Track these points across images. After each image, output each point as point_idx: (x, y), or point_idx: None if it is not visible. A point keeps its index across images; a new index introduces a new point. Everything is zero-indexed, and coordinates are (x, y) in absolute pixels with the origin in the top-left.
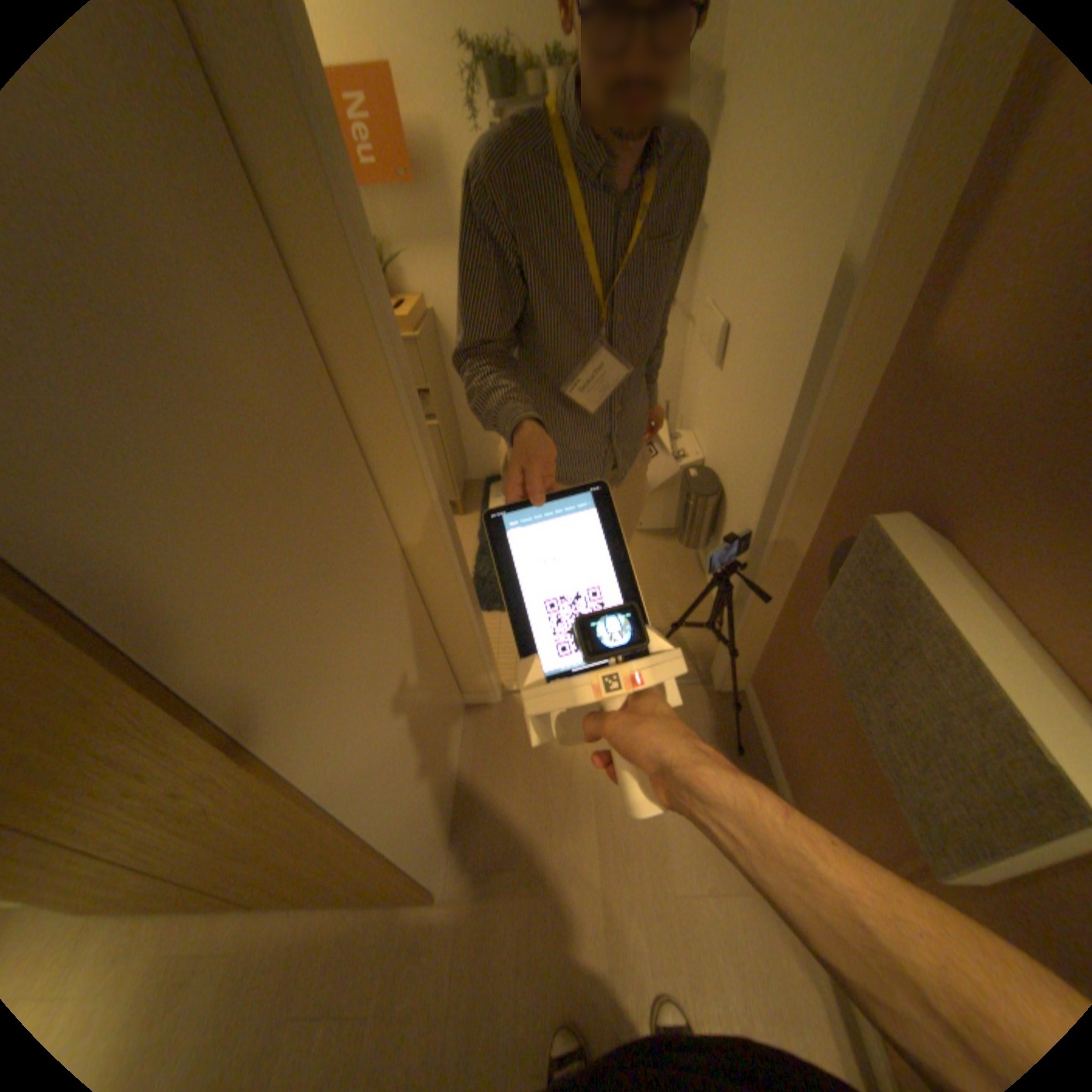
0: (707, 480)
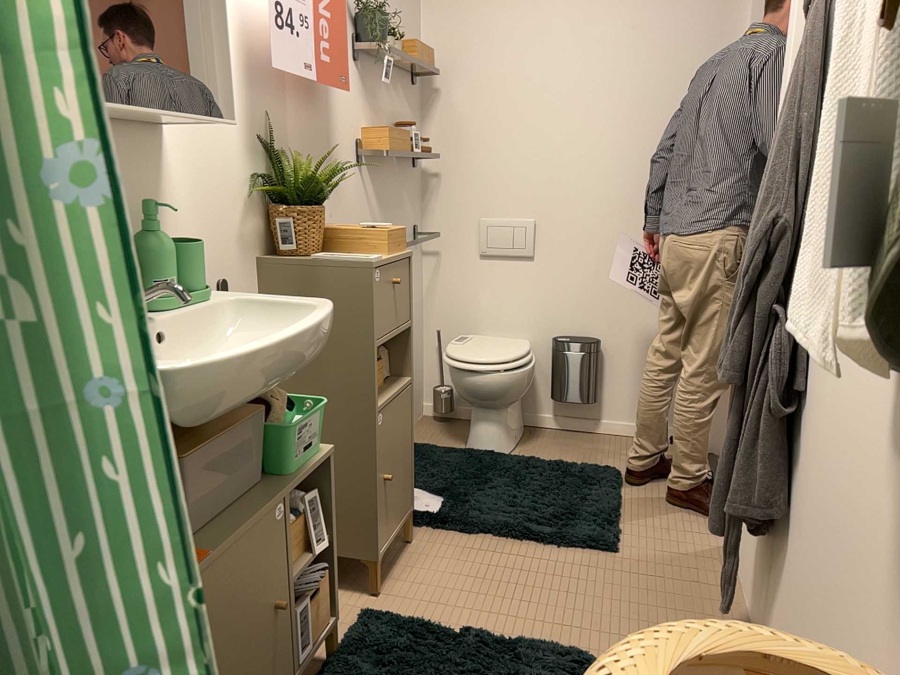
0: (578, 338)
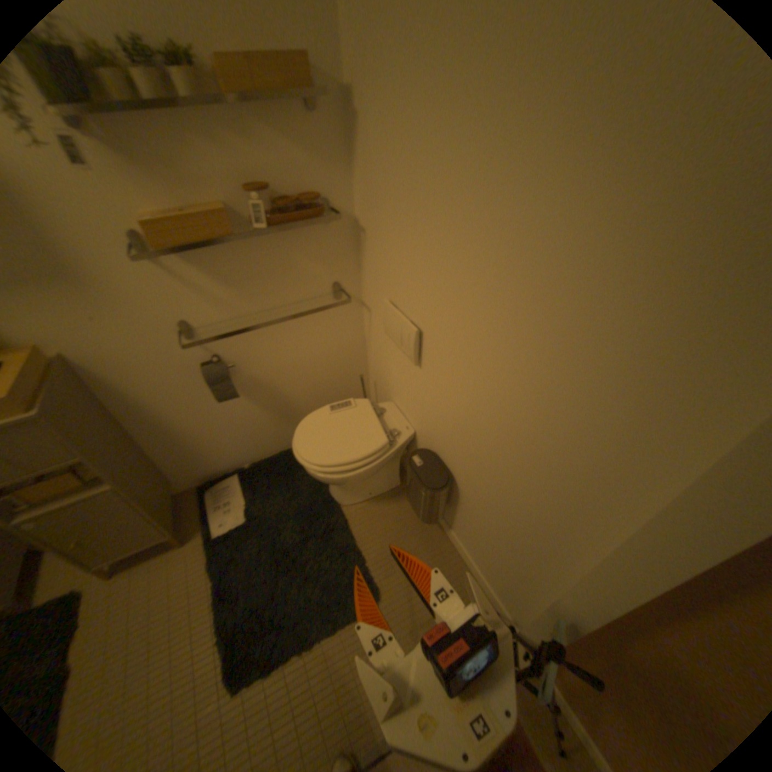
0: (432, 467)
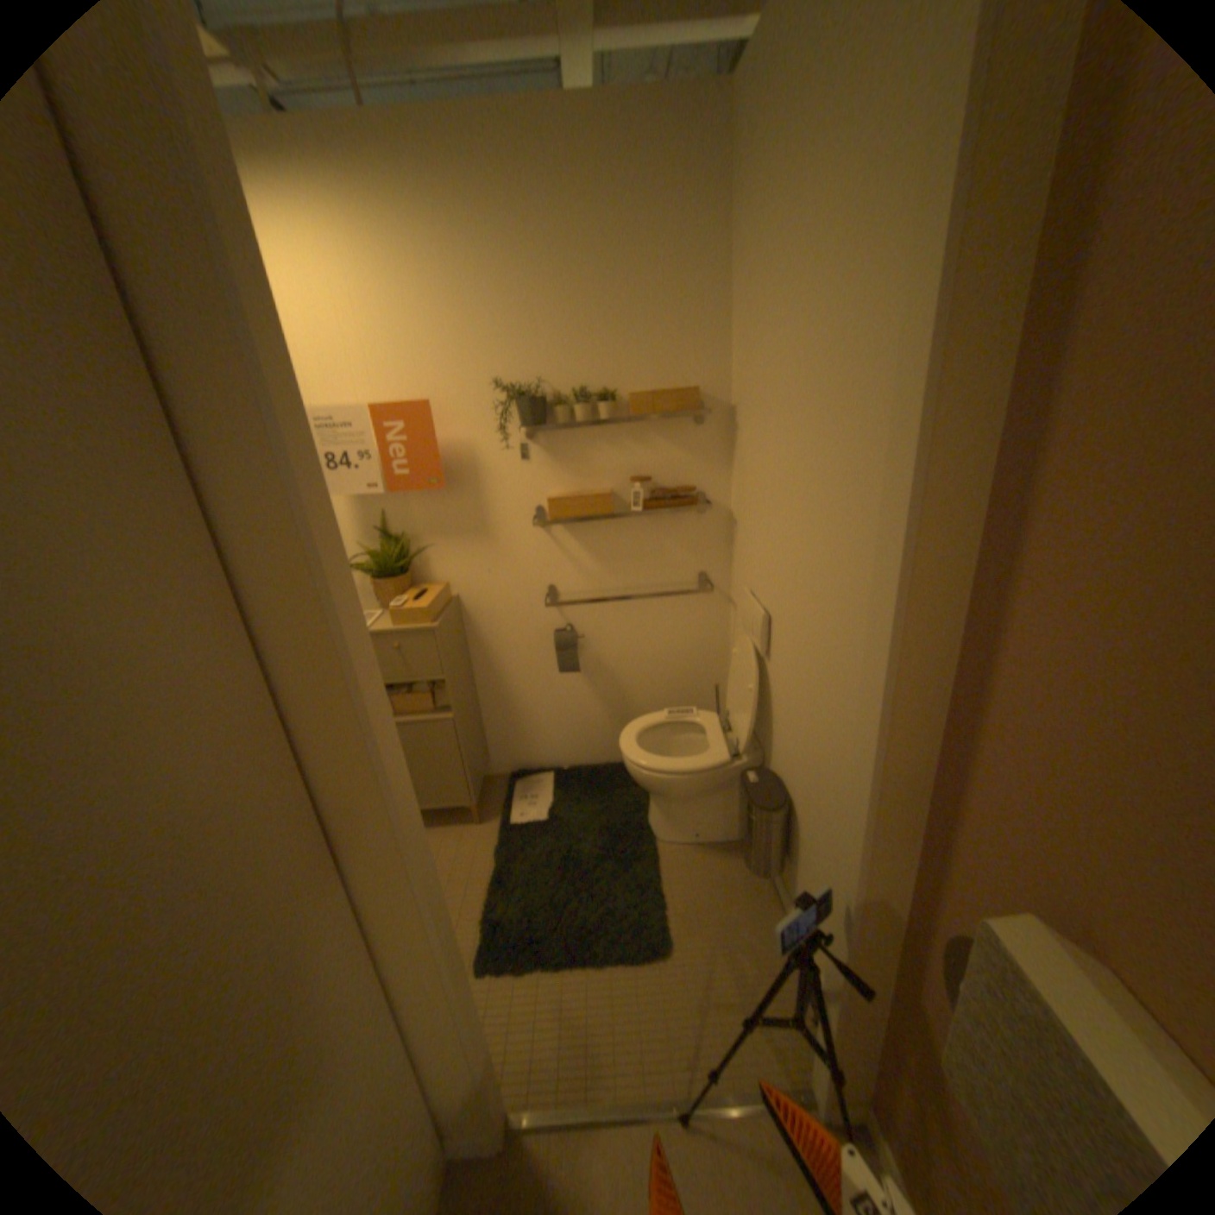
0: (770, 788)
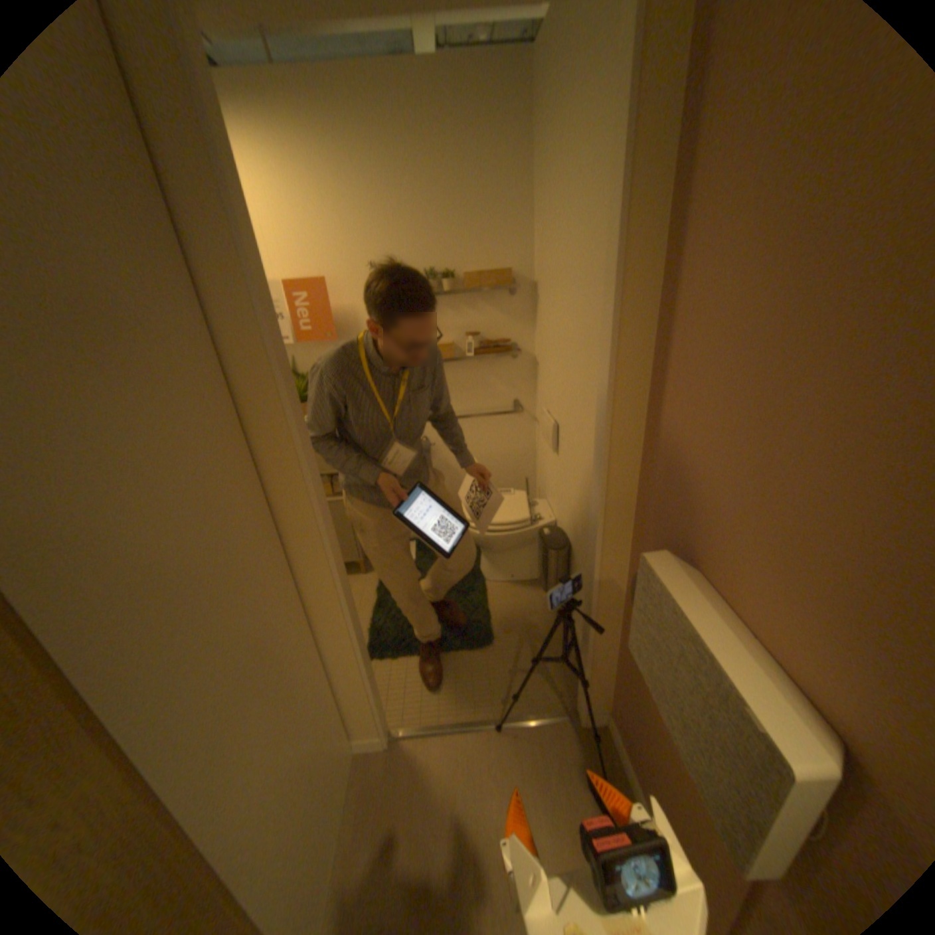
0: (557, 537)
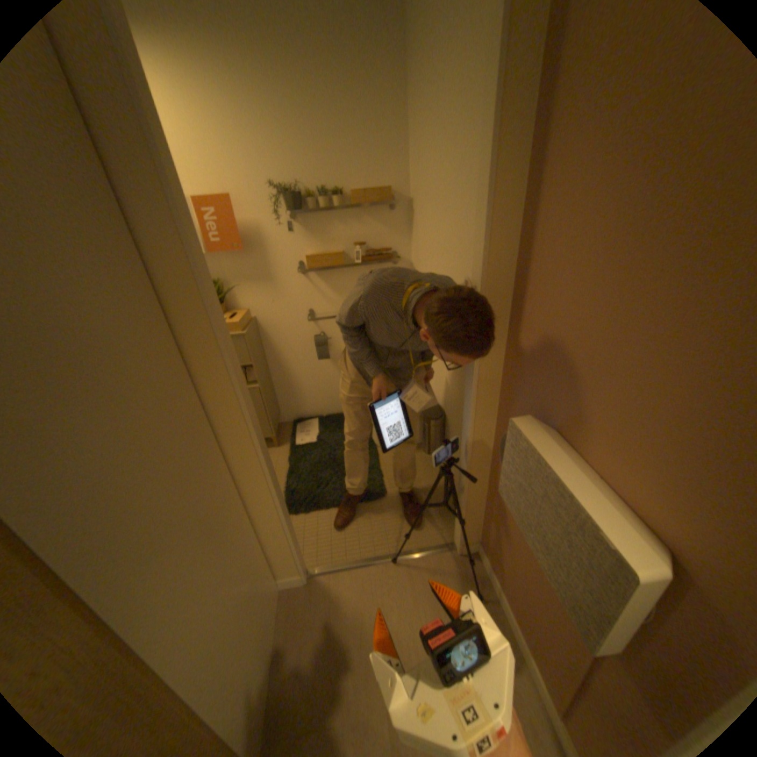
0: (434, 409)
